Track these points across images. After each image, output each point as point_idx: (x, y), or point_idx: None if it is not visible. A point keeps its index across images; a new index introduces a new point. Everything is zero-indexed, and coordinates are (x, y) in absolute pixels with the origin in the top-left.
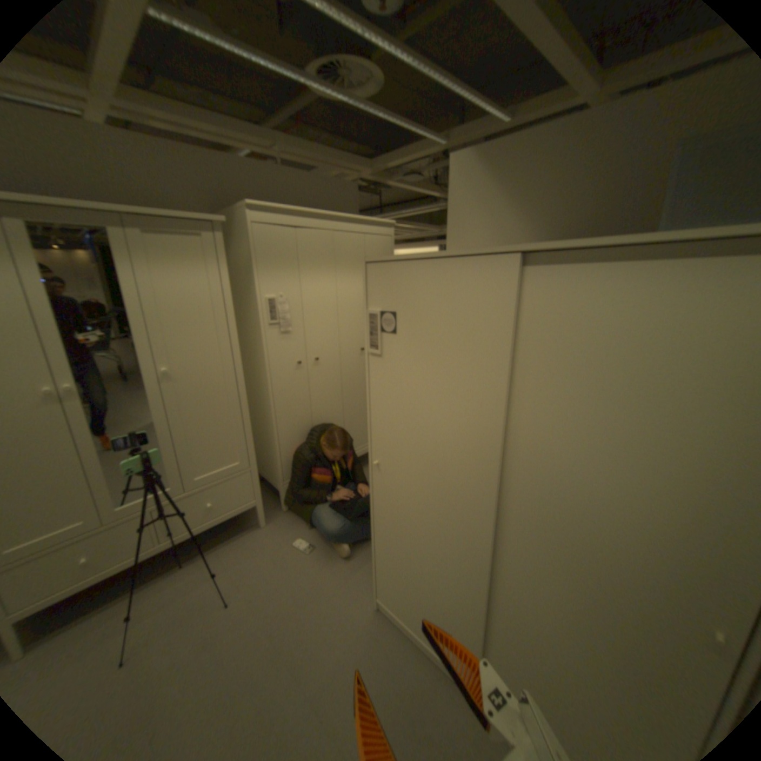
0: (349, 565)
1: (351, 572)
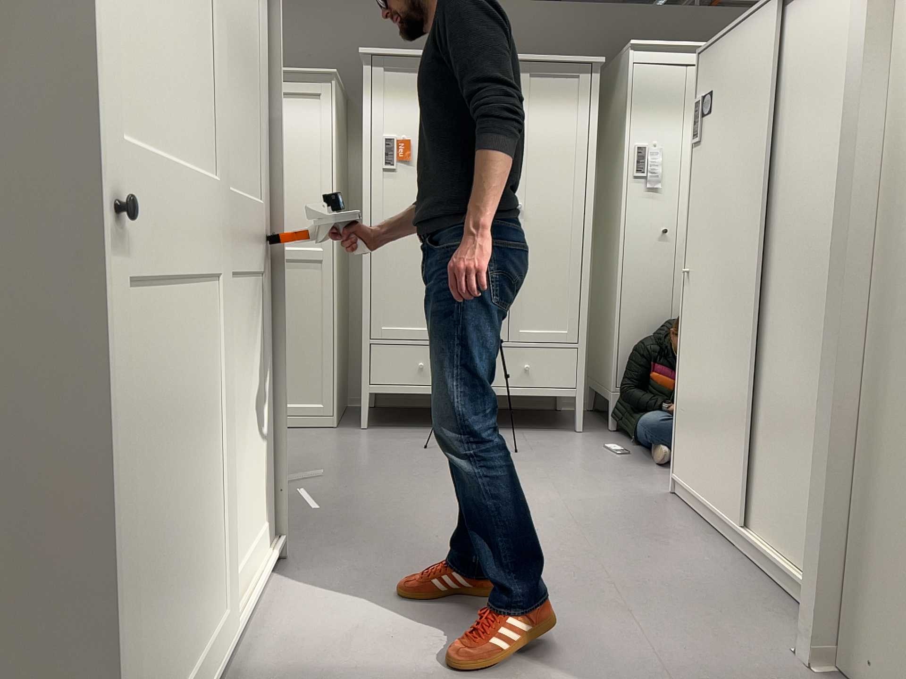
0: (665, 471)
1: (664, 474)
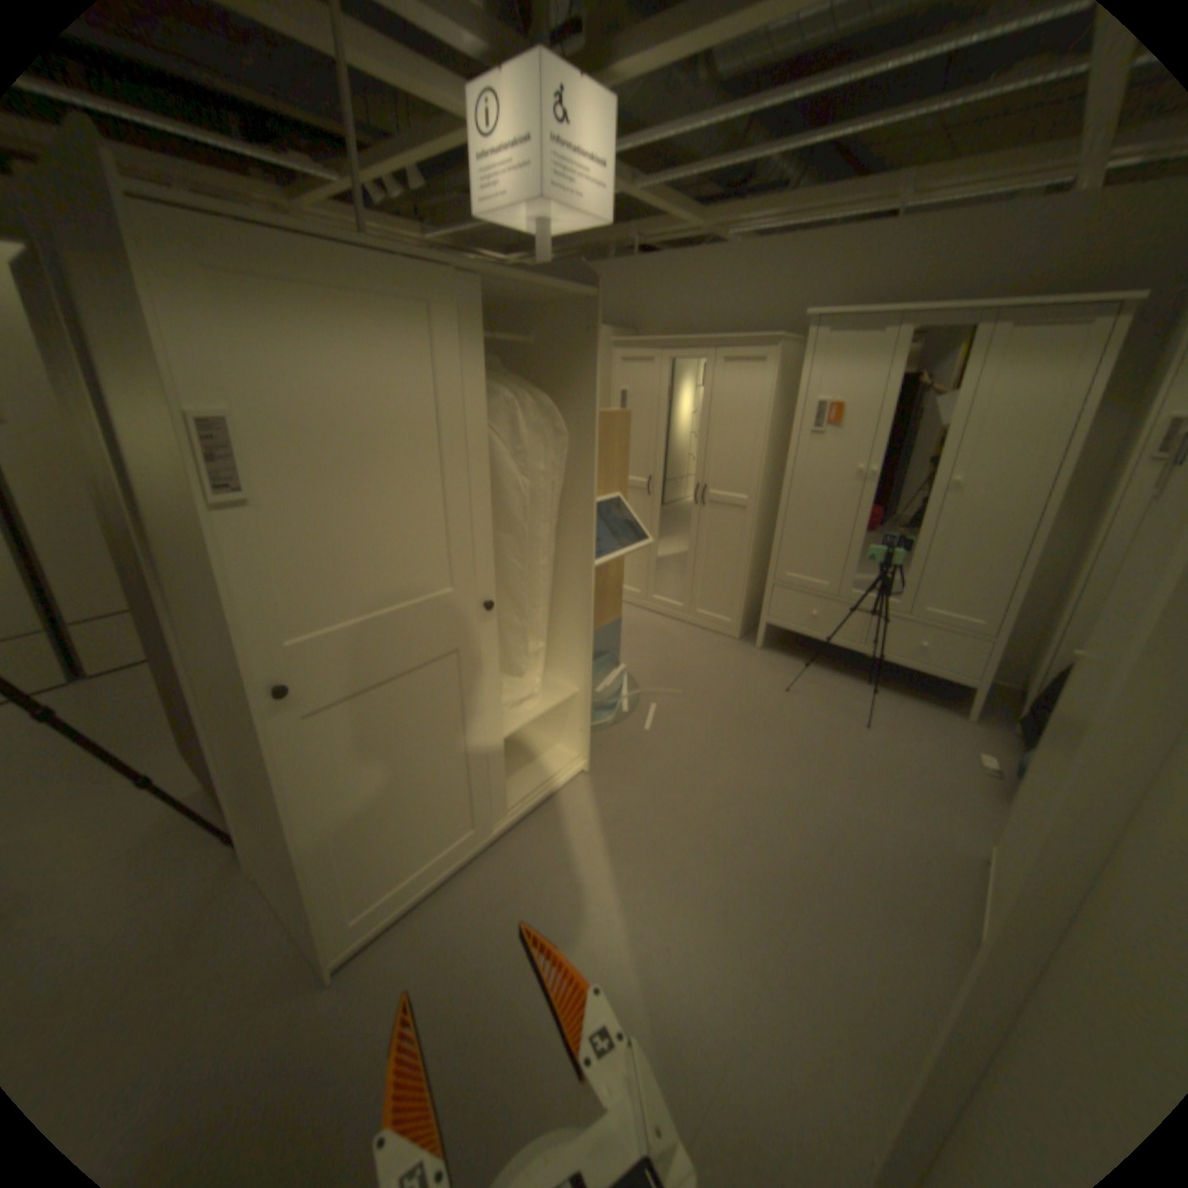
0: None
1: None
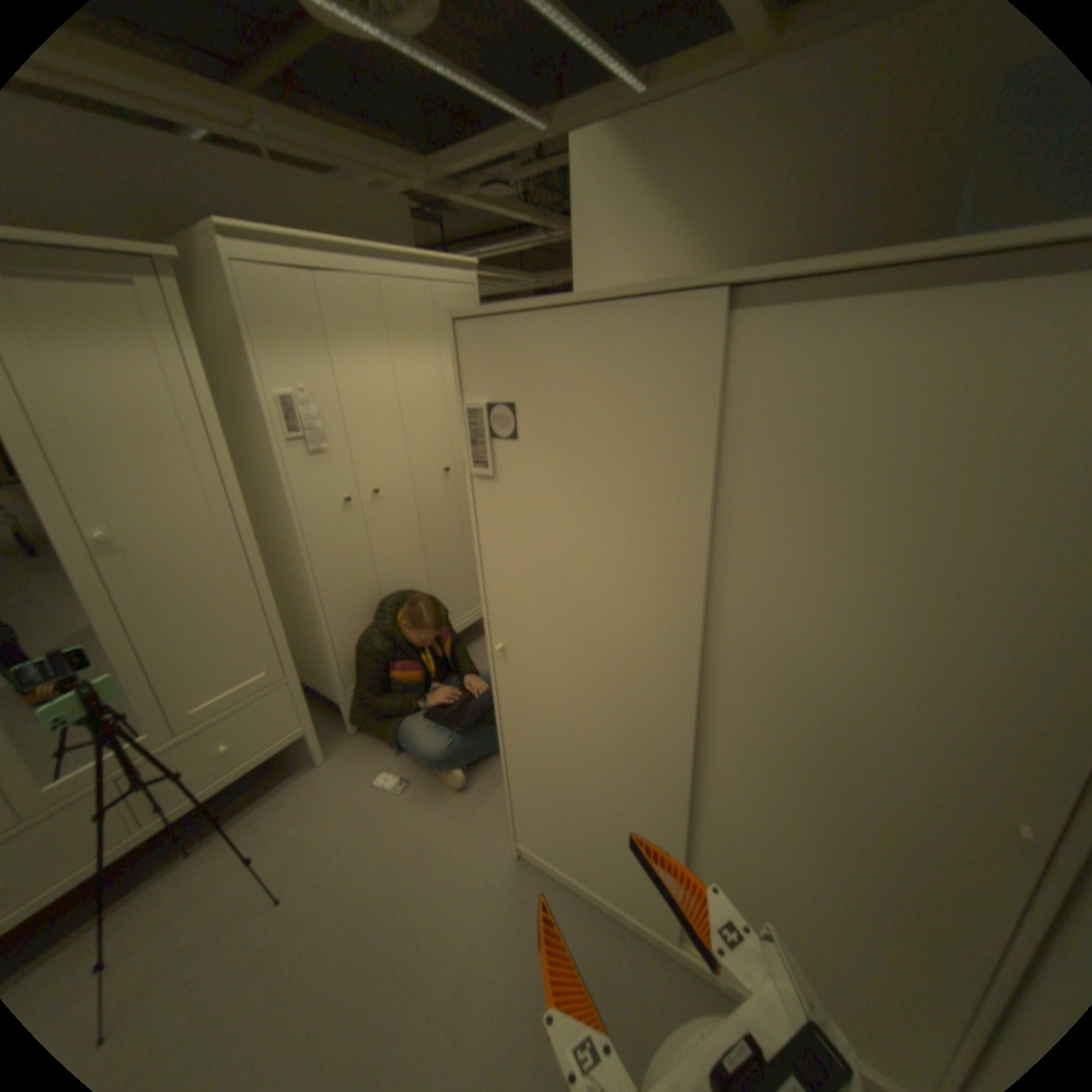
0: (466, 798)
1: (471, 807)
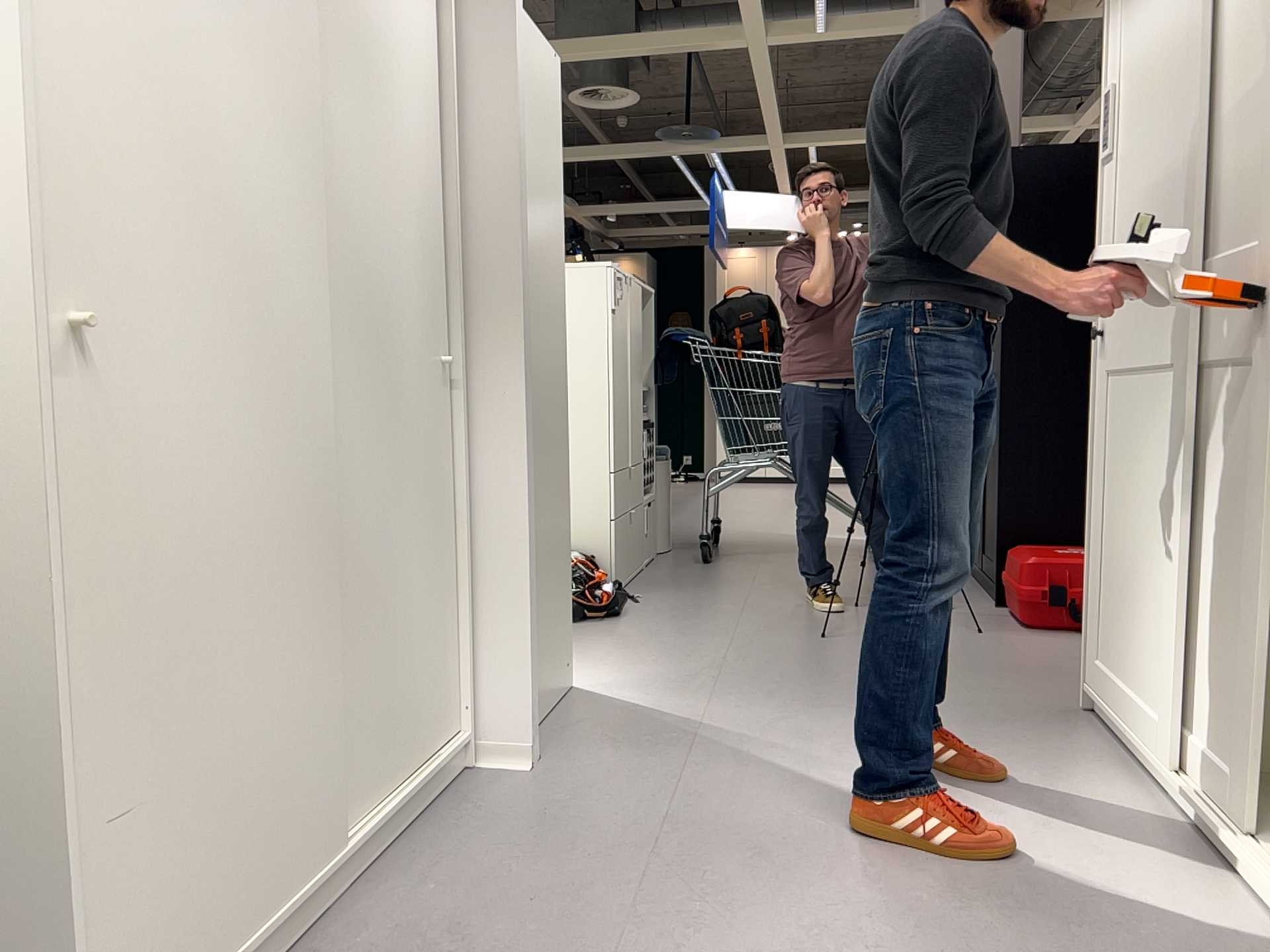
0: None
1: None
